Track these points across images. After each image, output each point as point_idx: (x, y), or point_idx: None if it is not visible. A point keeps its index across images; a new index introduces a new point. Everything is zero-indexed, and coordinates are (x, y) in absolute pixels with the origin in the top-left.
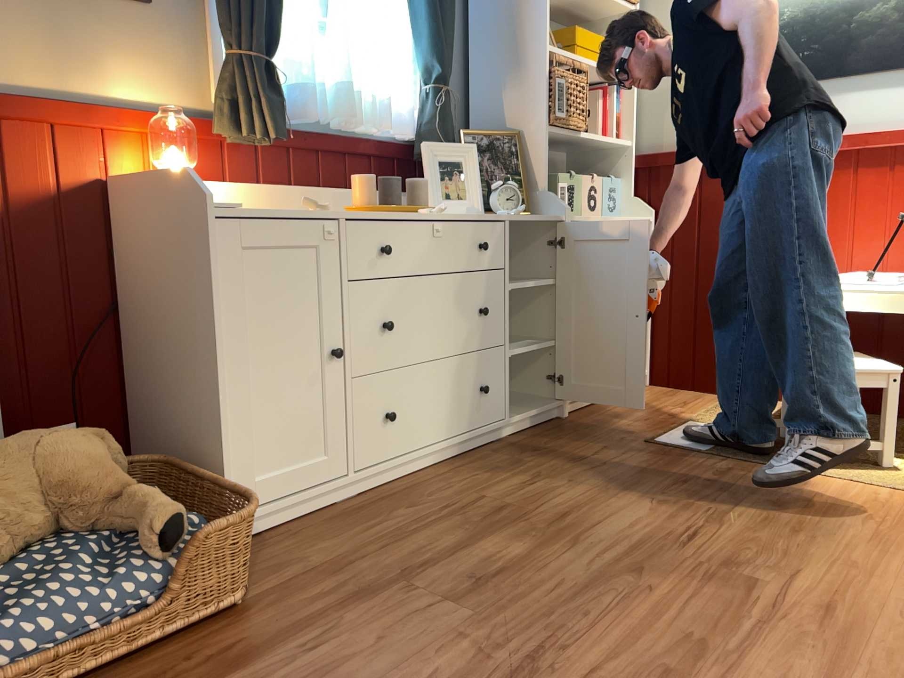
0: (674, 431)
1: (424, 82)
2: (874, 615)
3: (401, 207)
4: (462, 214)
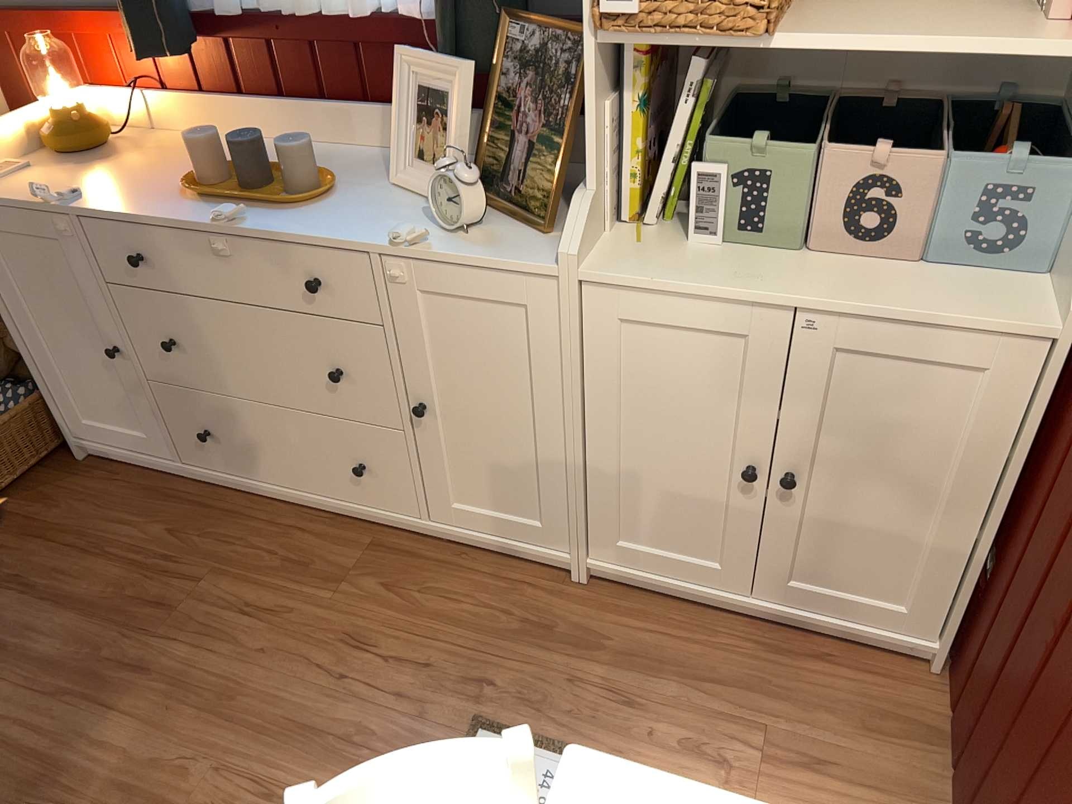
0: None
1: None
2: None
3: (224, 198)
4: (297, 228)
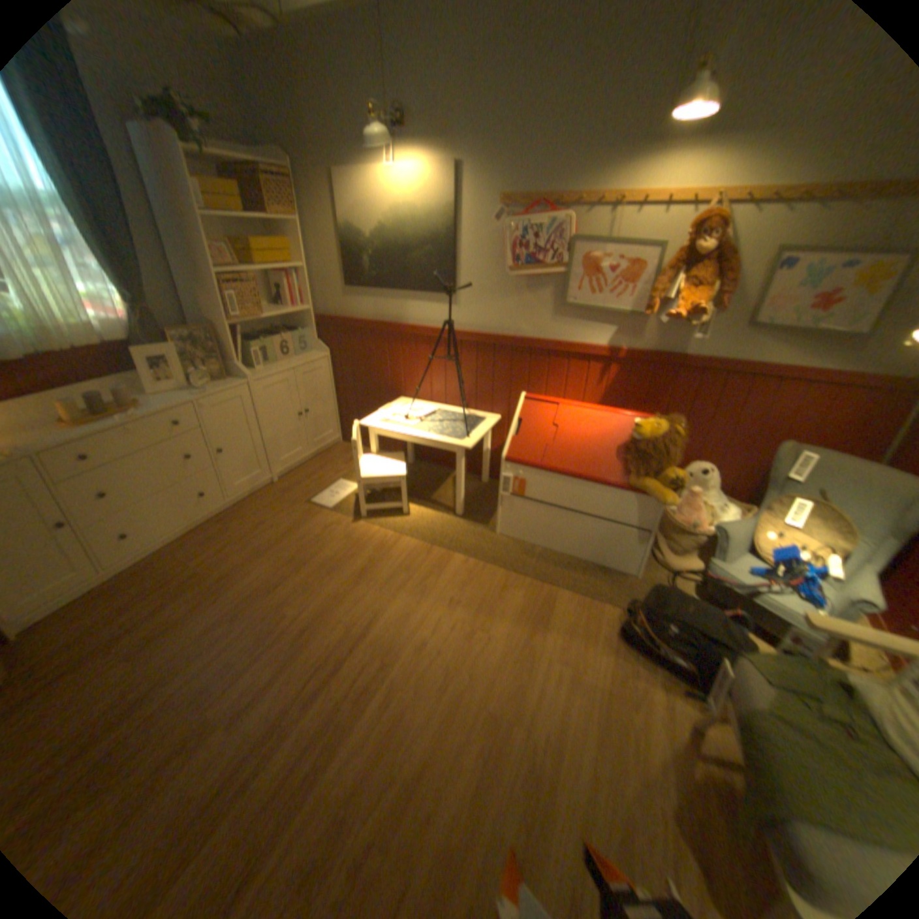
0: (325, 490)
1: (122, 301)
2: (319, 631)
3: (100, 417)
4: (153, 408)
